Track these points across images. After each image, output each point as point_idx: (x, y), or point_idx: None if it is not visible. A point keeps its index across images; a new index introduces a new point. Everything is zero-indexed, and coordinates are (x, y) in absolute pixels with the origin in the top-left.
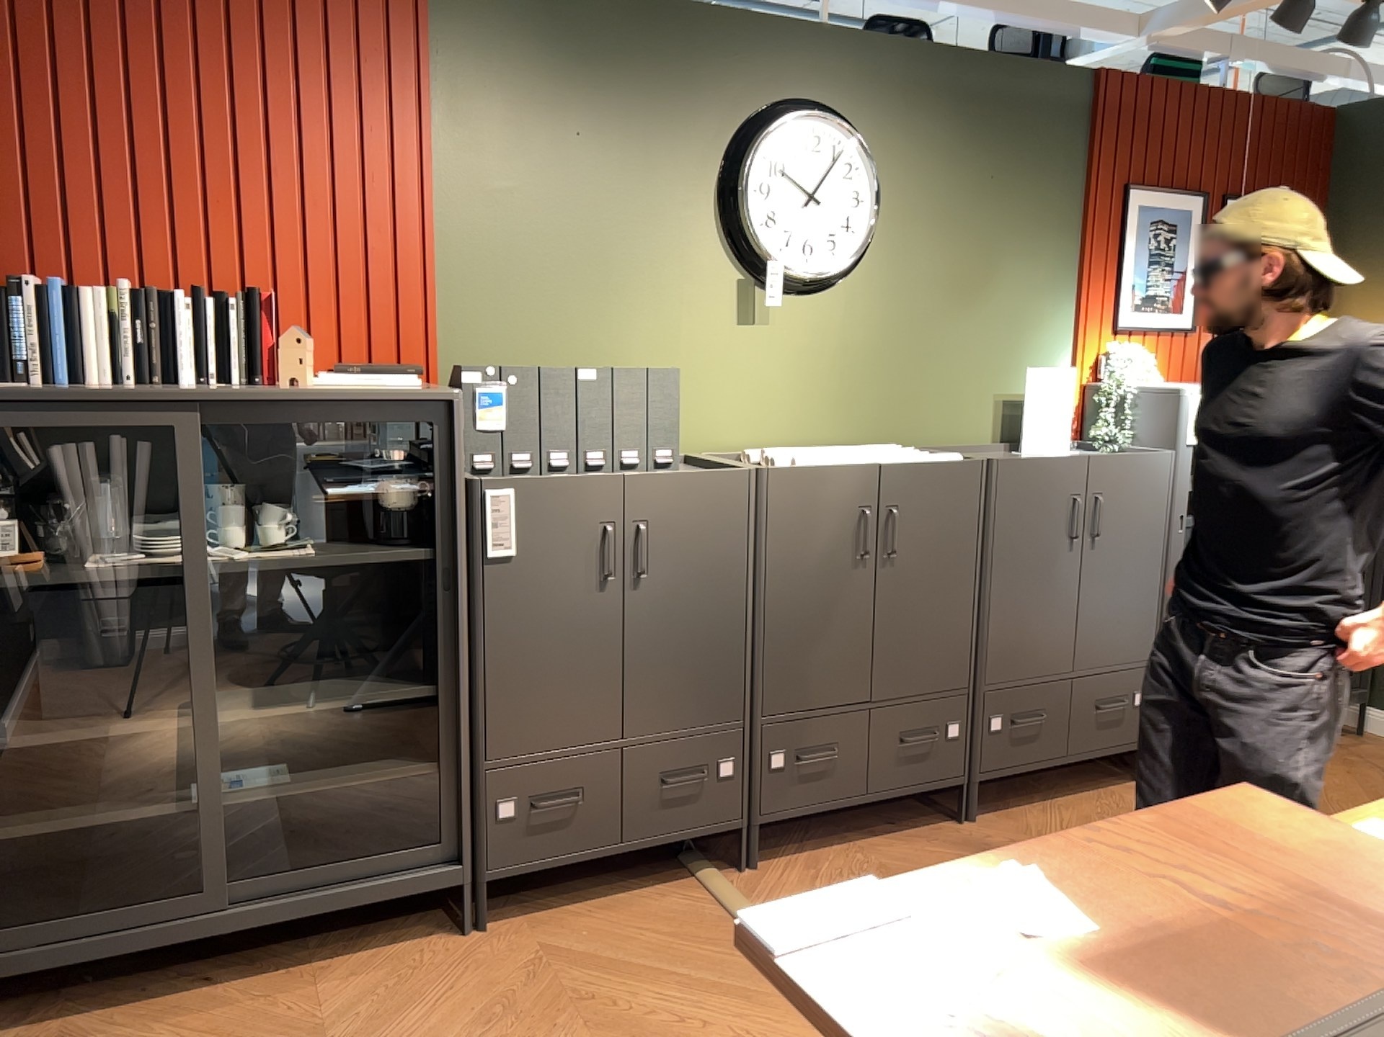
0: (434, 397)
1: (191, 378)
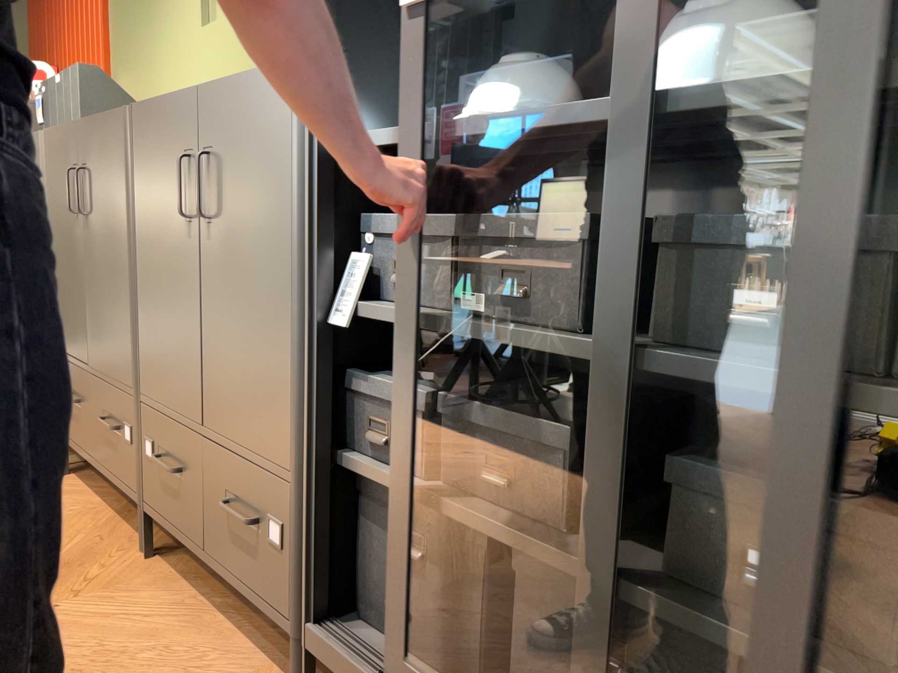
0: None
1: None
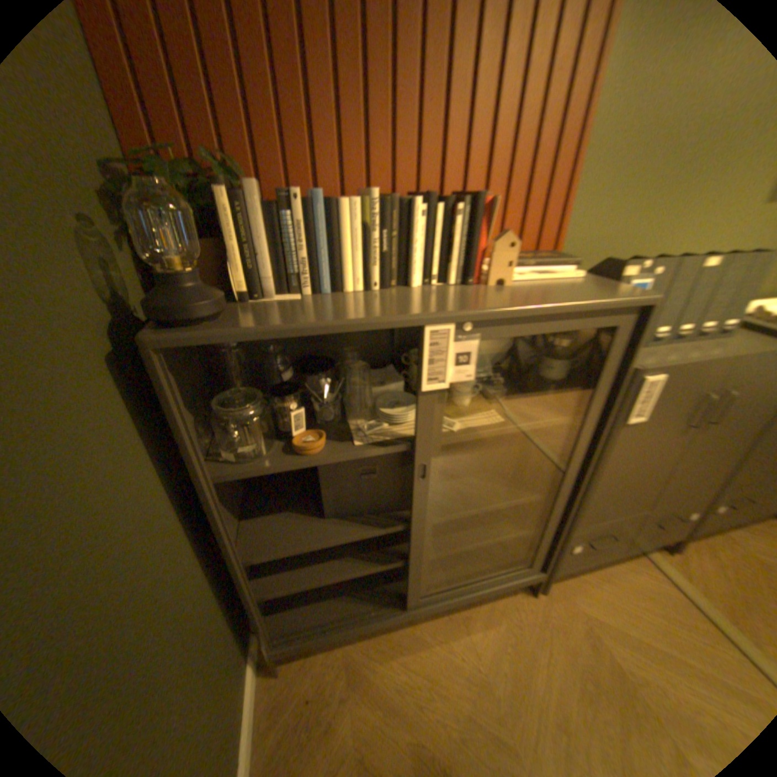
0: (646, 302)
1: (418, 279)
